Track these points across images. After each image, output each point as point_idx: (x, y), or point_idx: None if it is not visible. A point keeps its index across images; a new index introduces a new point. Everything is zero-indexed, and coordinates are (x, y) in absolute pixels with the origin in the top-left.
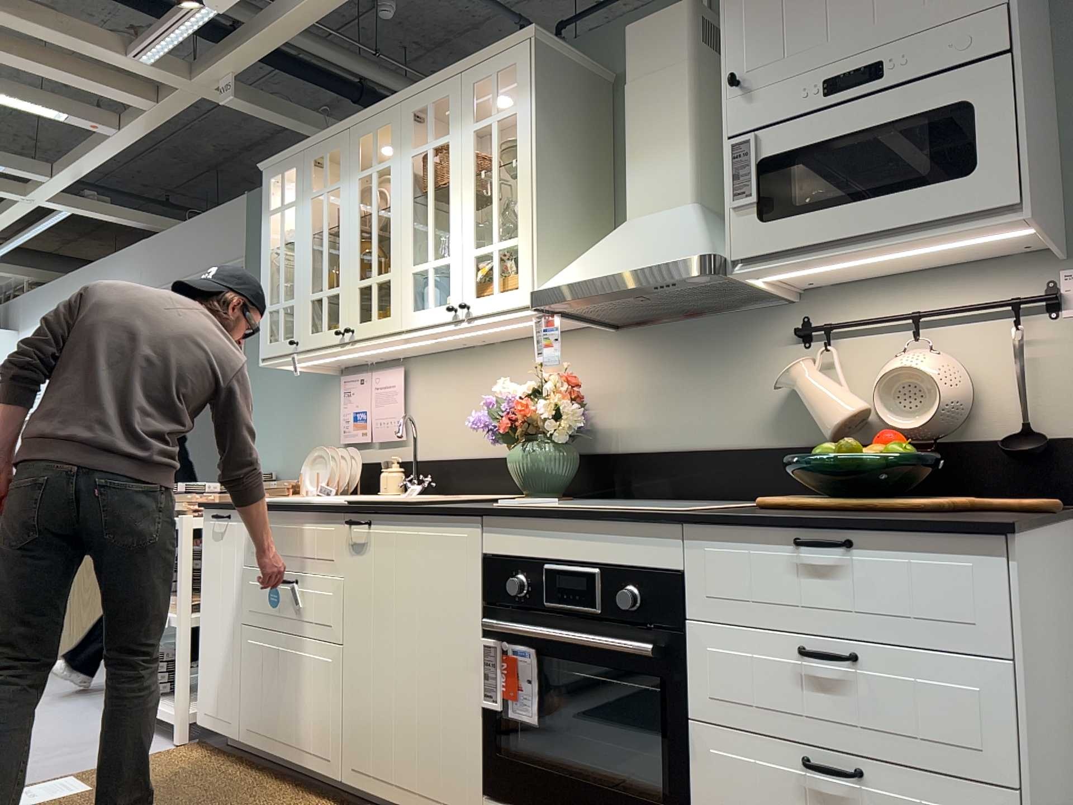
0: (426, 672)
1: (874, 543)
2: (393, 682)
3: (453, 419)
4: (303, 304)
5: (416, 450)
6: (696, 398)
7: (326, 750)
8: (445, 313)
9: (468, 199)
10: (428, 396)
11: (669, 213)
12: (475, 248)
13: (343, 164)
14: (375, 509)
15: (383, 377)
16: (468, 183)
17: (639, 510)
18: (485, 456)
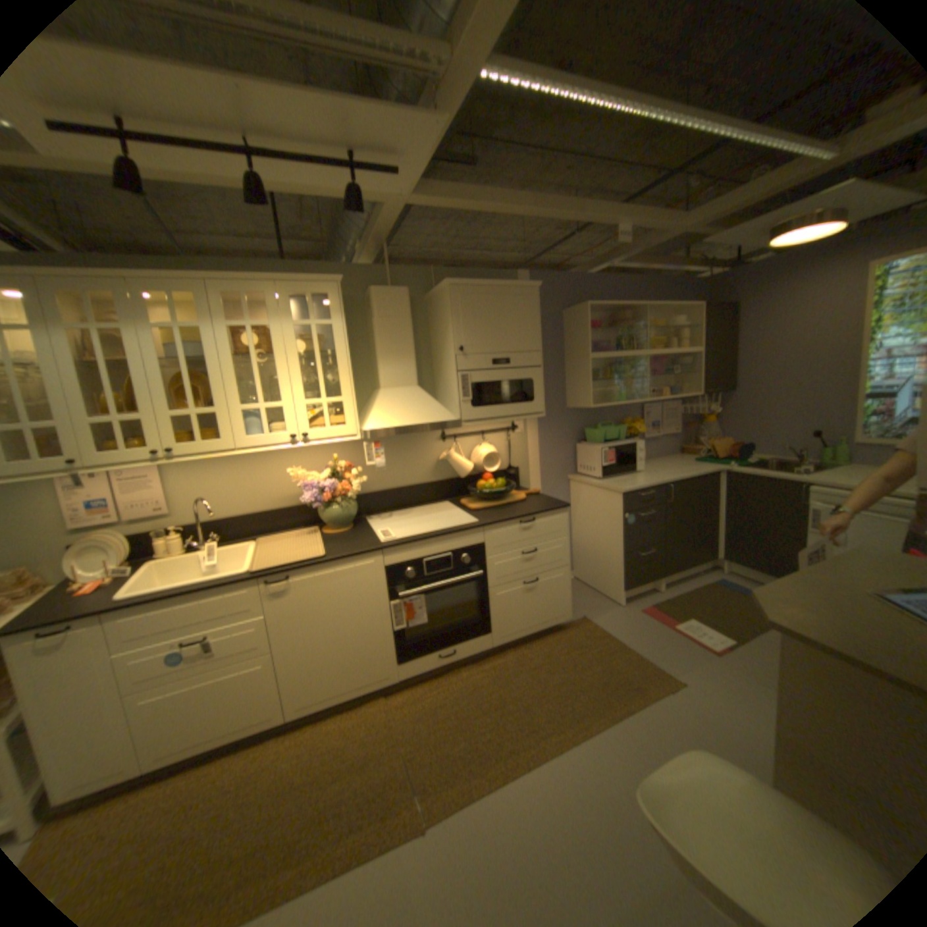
0: (353, 633)
1: (539, 517)
2: (327, 650)
3: (223, 492)
4: (80, 428)
5: (199, 519)
6: (399, 465)
7: (268, 715)
8: (285, 438)
9: (297, 369)
10: (192, 480)
11: (410, 390)
12: (308, 400)
13: (123, 308)
14: (297, 567)
15: (133, 470)
16: (295, 359)
17: (458, 525)
18: (261, 511)
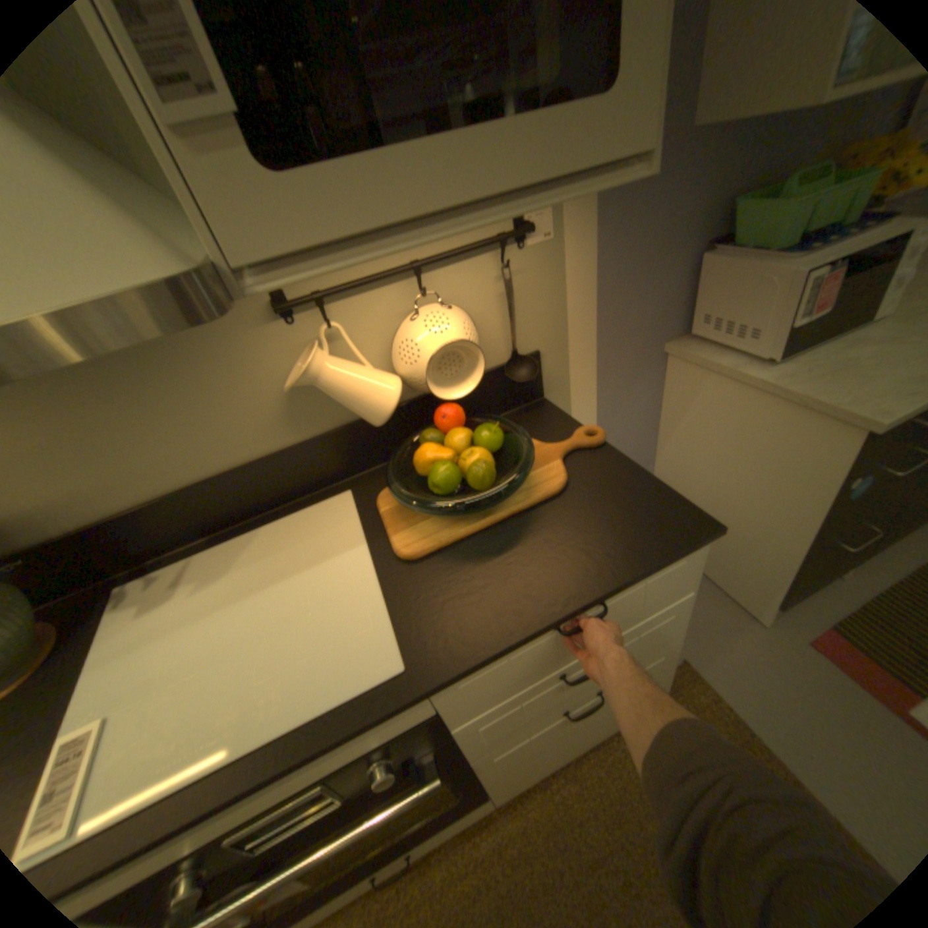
0: None
1: (621, 589)
2: None
3: None
4: None
5: None
6: (158, 427)
7: None
8: None
9: None
10: None
11: None
12: None
13: None
14: None
15: None
16: None
17: (330, 701)
18: None
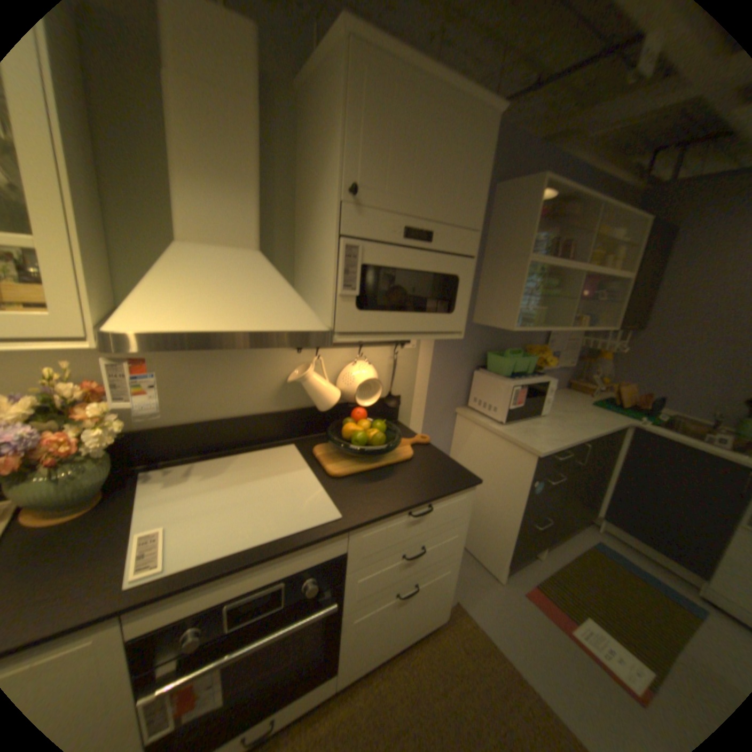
0: None
1: (439, 501)
2: None
3: None
4: None
5: None
6: (216, 383)
7: None
8: None
9: None
10: None
11: (242, 253)
12: None
13: None
14: None
15: None
16: None
17: (304, 526)
18: None
